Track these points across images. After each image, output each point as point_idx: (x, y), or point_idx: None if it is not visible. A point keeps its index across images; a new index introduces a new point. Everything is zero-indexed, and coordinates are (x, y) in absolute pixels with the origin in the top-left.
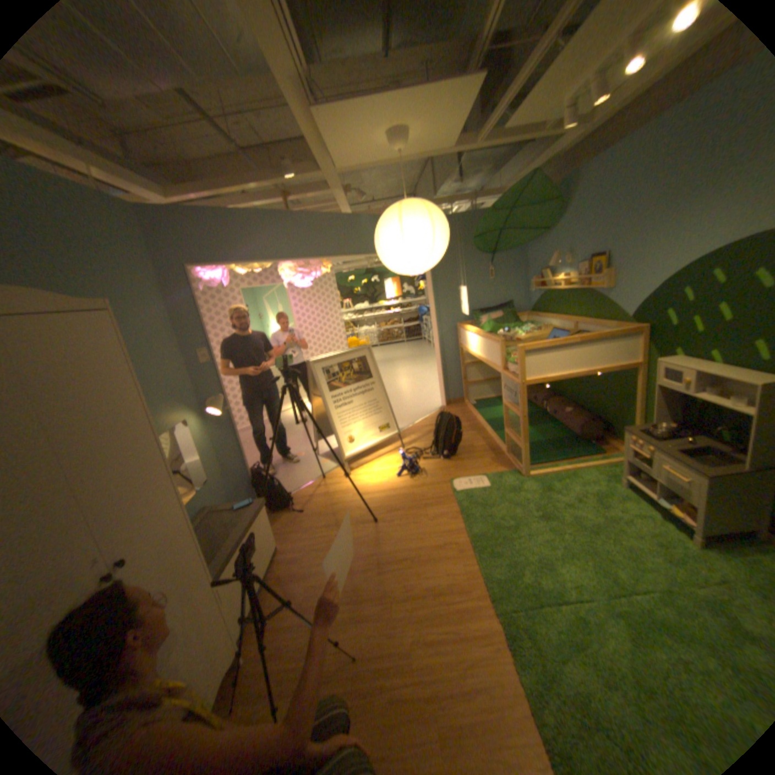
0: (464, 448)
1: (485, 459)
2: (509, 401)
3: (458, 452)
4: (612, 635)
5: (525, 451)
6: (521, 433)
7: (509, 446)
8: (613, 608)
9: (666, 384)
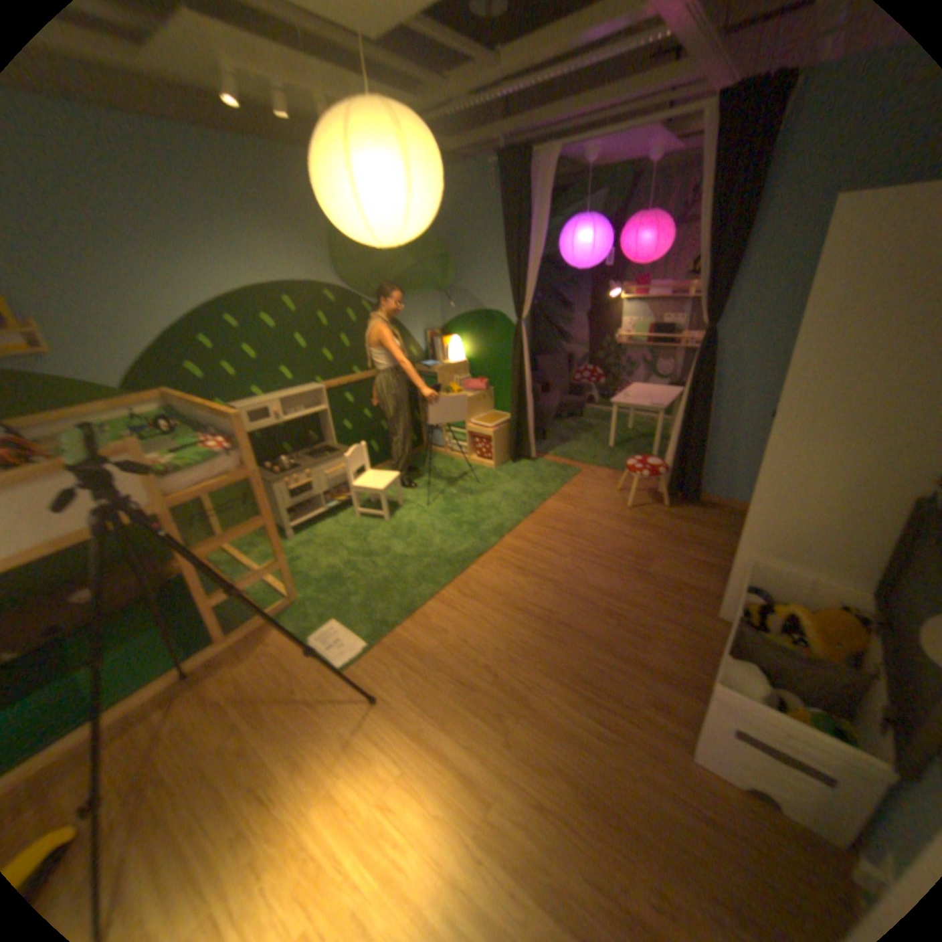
0: (180, 741)
1: (234, 676)
2: (193, 548)
3: (205, 739)
4: (461, 509)
5: (284, 564)
6: (273, 546)
7: (214, 631)
8: (442, 512)
9: (255, 427)
